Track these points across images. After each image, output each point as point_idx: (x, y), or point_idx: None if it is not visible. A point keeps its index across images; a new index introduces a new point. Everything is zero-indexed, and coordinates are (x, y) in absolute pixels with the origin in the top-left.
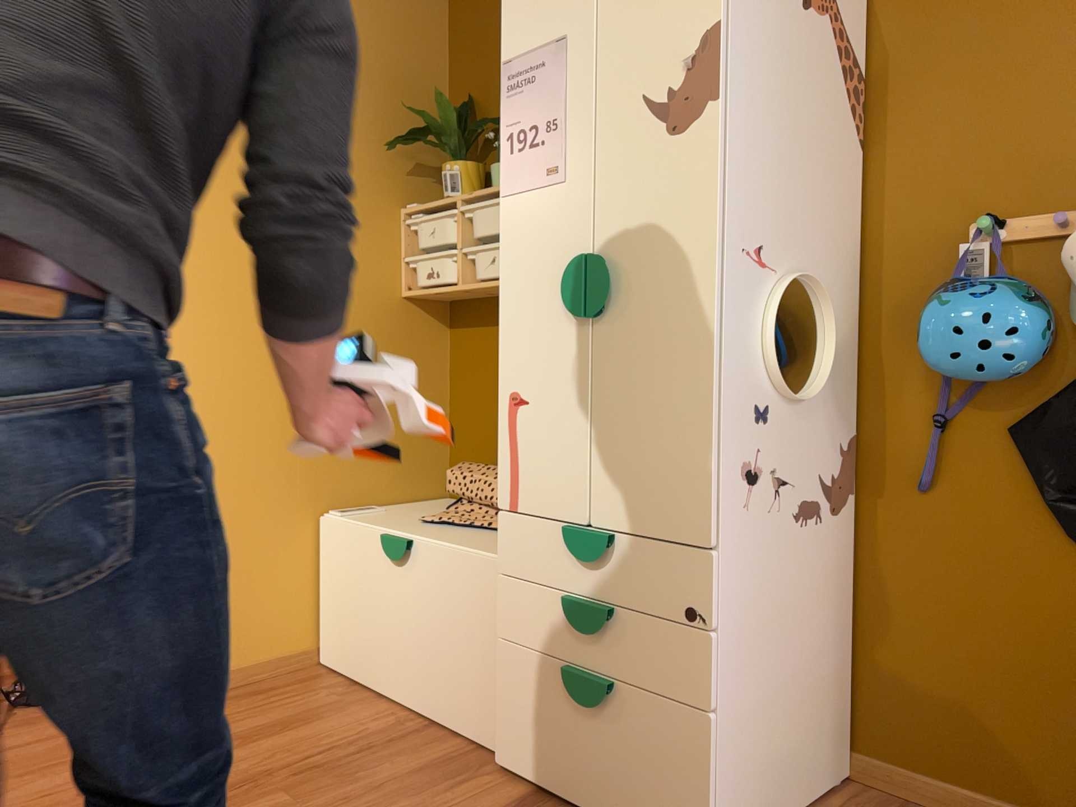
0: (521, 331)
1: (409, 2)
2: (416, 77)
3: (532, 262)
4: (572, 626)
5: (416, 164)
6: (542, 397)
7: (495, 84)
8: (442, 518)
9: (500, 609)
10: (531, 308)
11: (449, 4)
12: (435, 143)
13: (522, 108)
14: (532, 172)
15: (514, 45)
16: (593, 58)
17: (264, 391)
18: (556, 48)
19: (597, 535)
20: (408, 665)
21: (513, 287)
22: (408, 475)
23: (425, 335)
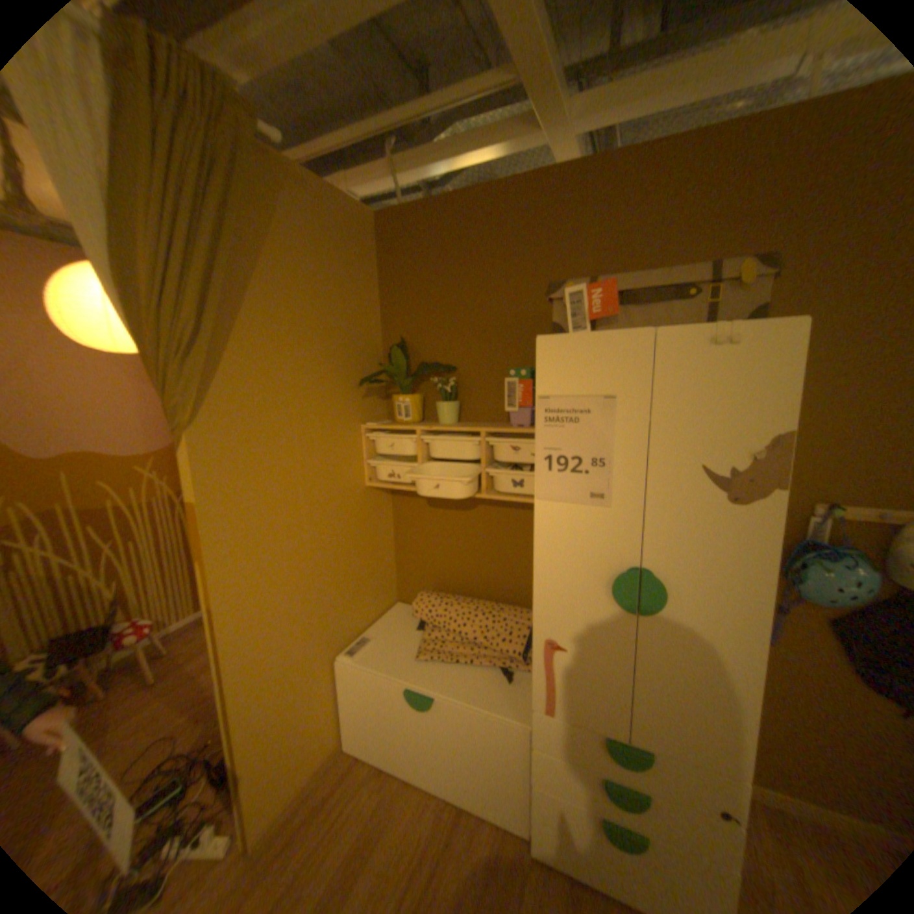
0: (559, 602)
1: (353, 264)
2: (362, 323)
3: (571, 557)
4: (614, 804)
5: (366, 388)
6: (582, 652)
7: (425, 332)
8: (433, 656)
9: (533, 769)
10: (570, 588)
11: (376, 262)
12: (390, 382)
13: (562, 438)
14: (573, 491)
15: (552, 384)
16: (648, 421)
17: (290, 598)
18: (603, 401)
19: (643, 756)
20: (433, 771)
21: (549, 568)
22: (377, 600)
23: (379, 505)
